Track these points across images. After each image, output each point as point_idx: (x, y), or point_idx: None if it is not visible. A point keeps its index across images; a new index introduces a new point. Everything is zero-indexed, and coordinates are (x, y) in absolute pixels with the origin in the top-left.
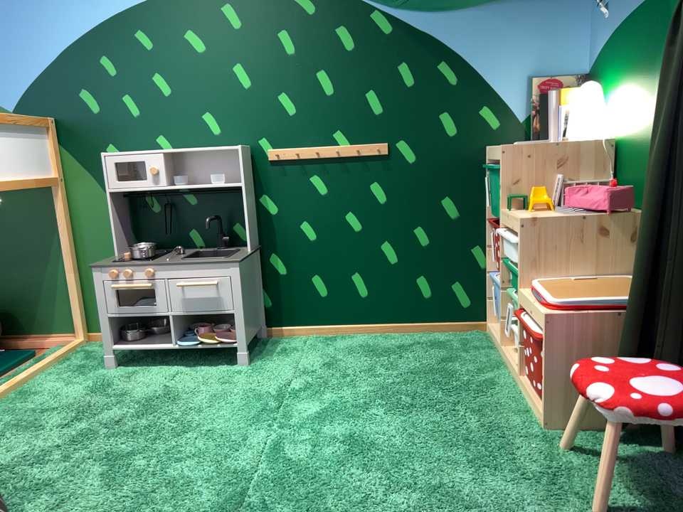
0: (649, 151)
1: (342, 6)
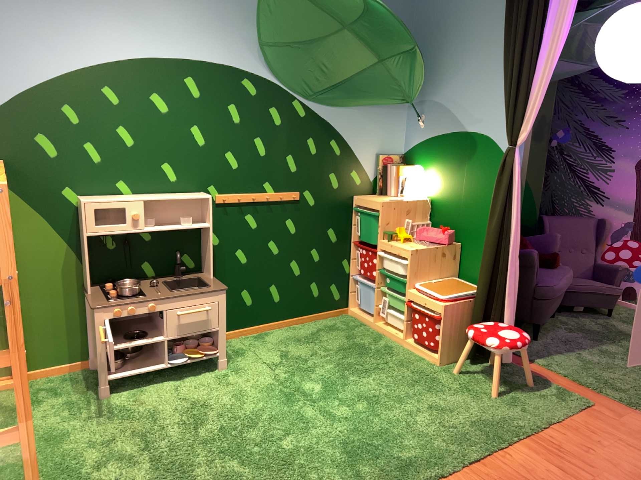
0: (455, 212)
1: (276, 96)
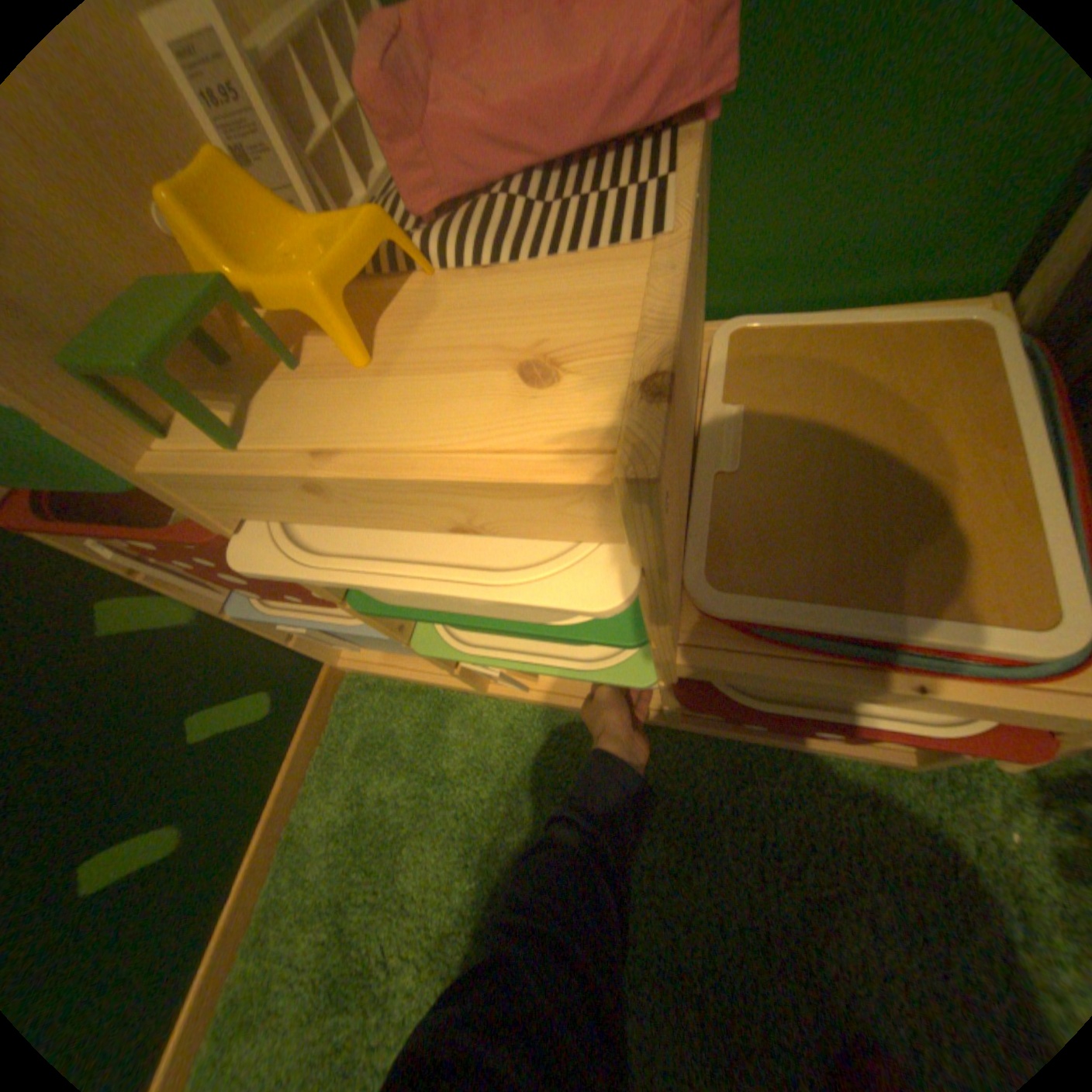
0: None
1: None
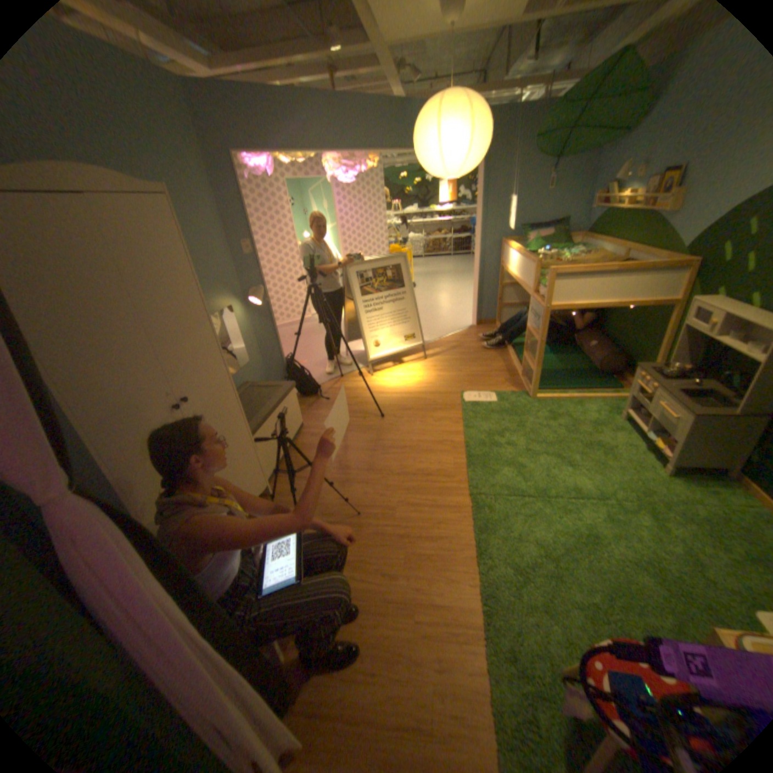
0: None
1: None
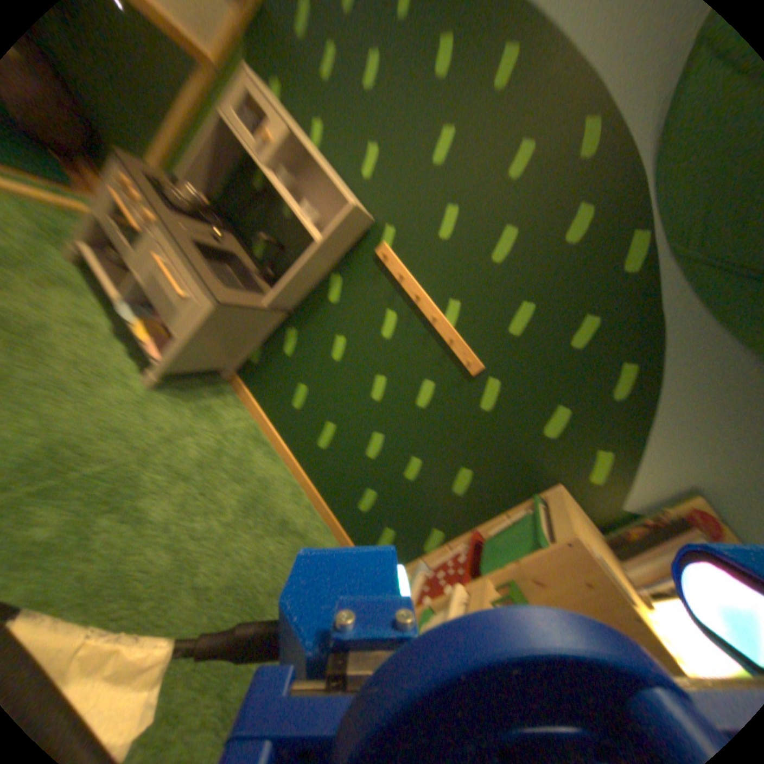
0: None
1: (625, 187)
